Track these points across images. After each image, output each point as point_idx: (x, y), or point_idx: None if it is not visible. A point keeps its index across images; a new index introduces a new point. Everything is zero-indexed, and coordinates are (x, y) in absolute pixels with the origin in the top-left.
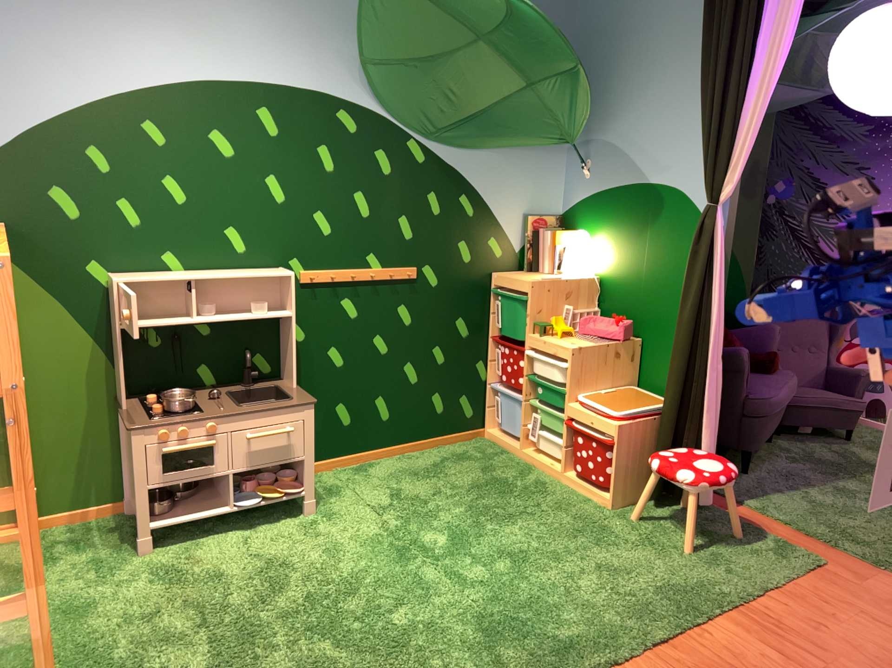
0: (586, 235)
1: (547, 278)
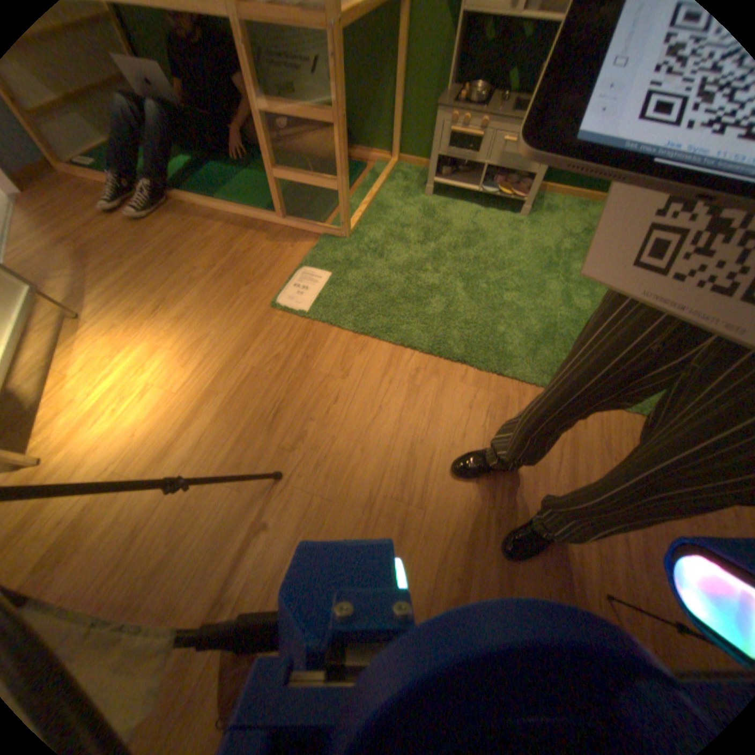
0: None
1: None
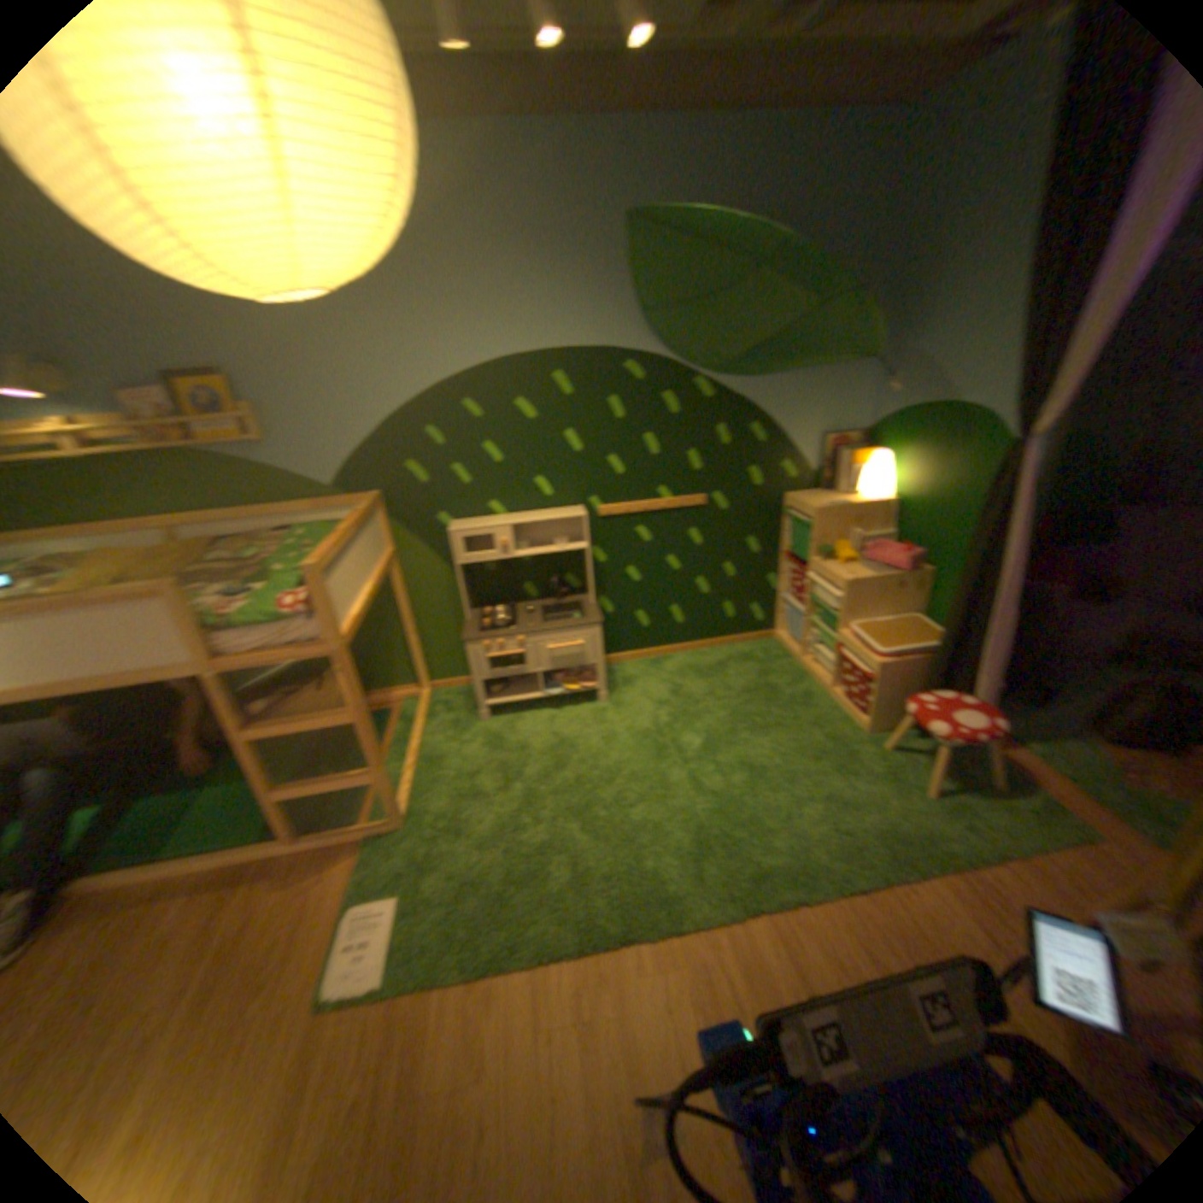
0: (895, 452)
1: (841, 502)
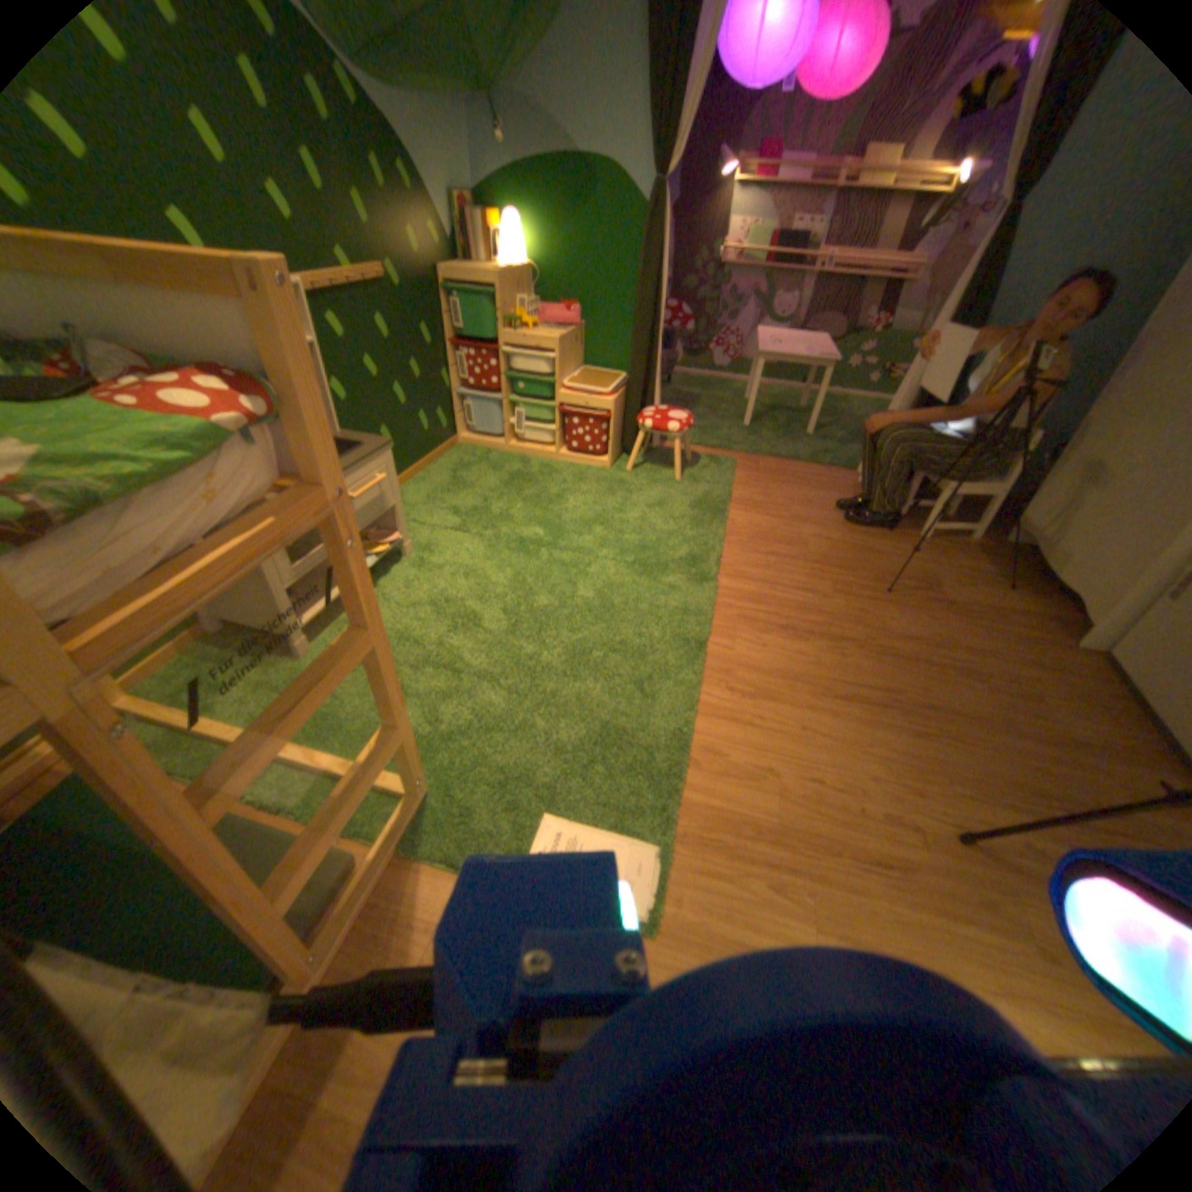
0: (508, 211)
1: (493, 266)
